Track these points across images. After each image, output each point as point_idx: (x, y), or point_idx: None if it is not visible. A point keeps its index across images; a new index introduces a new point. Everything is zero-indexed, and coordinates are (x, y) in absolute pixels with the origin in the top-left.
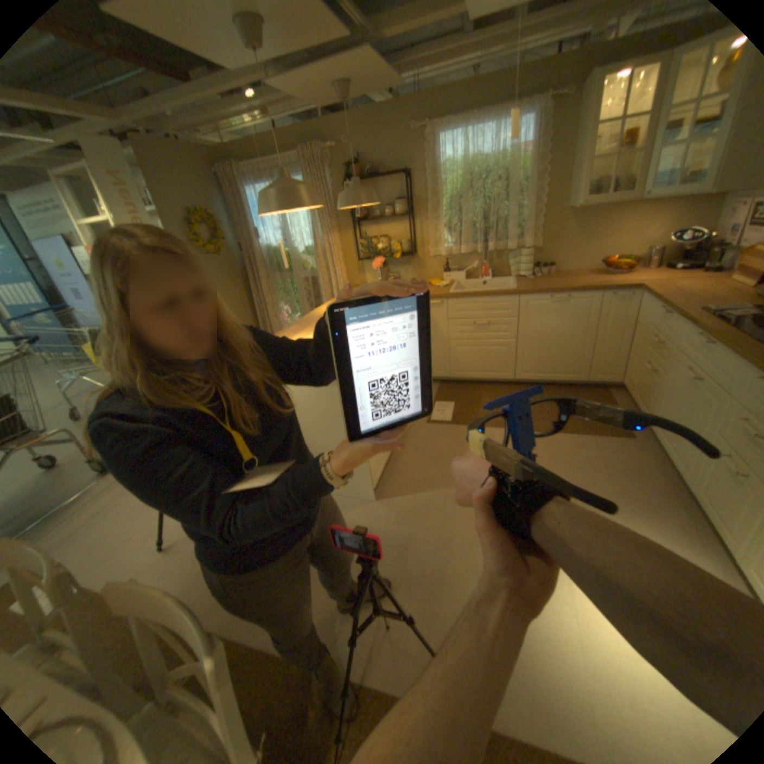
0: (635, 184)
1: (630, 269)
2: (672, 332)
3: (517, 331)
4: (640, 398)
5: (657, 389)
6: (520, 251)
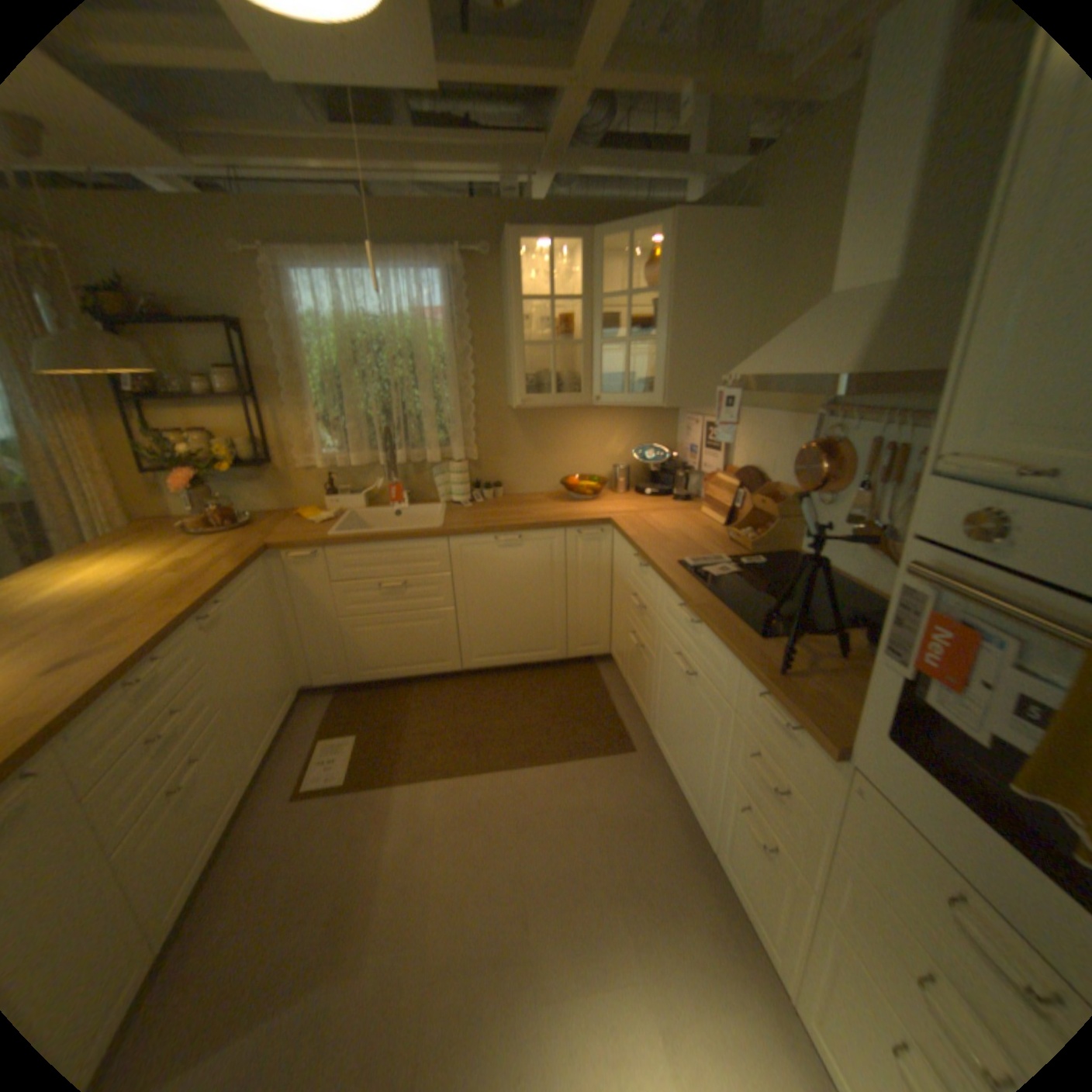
0: (583, 385)
1: (596, 494)
2: (652, 593)
3: (455, 593)
4: (632, 683)
5: (649, 674)
6: (450, 465)
